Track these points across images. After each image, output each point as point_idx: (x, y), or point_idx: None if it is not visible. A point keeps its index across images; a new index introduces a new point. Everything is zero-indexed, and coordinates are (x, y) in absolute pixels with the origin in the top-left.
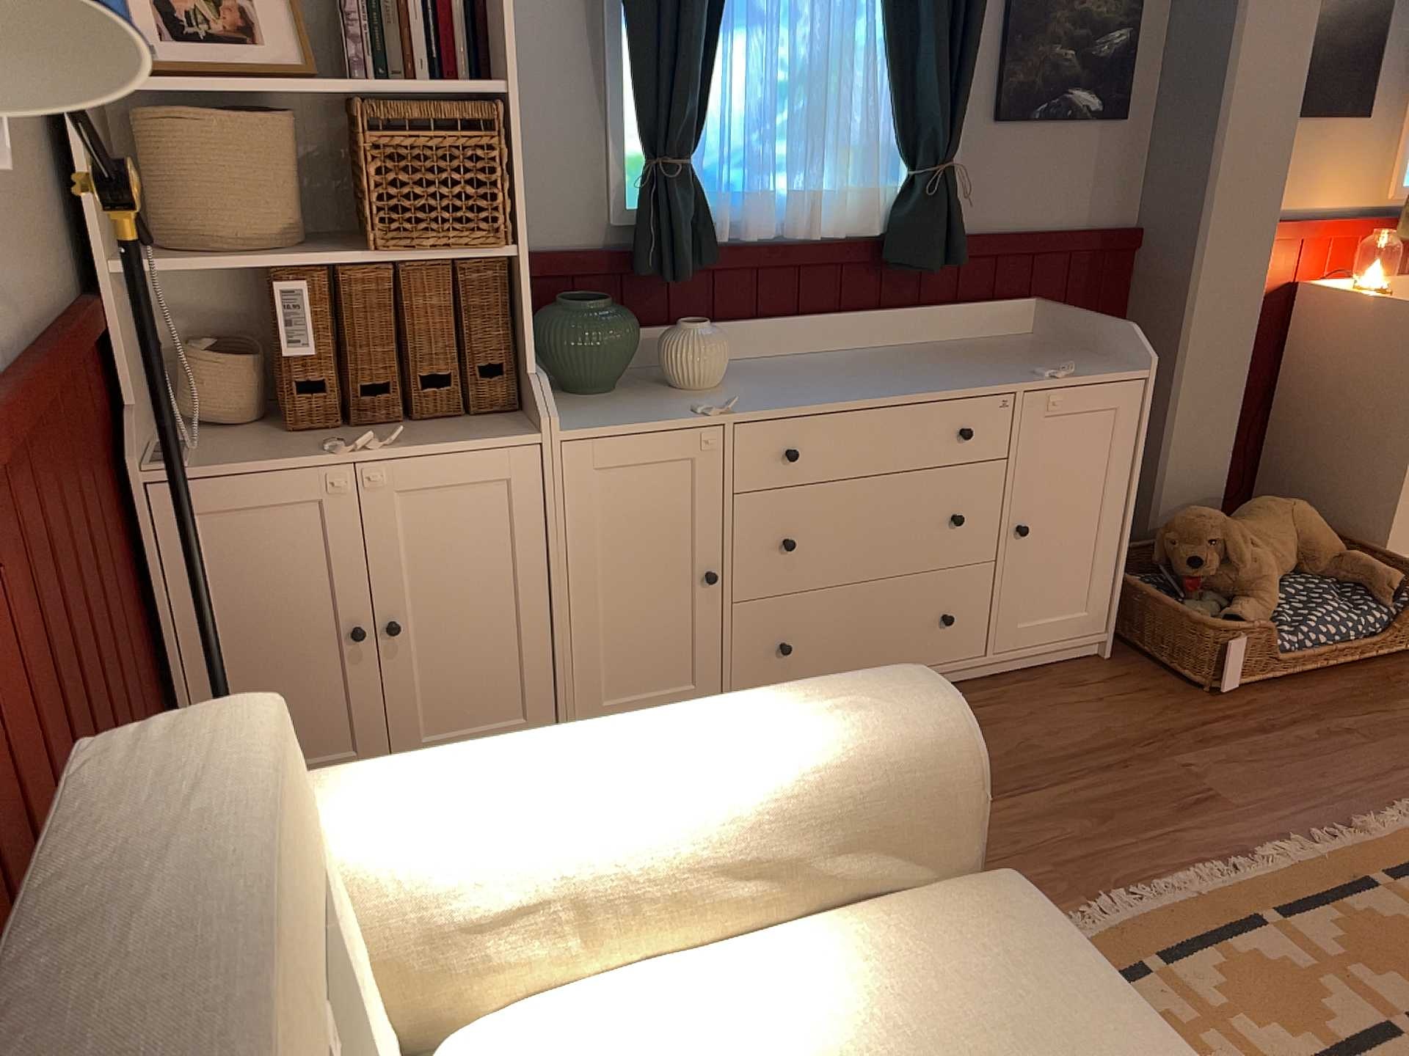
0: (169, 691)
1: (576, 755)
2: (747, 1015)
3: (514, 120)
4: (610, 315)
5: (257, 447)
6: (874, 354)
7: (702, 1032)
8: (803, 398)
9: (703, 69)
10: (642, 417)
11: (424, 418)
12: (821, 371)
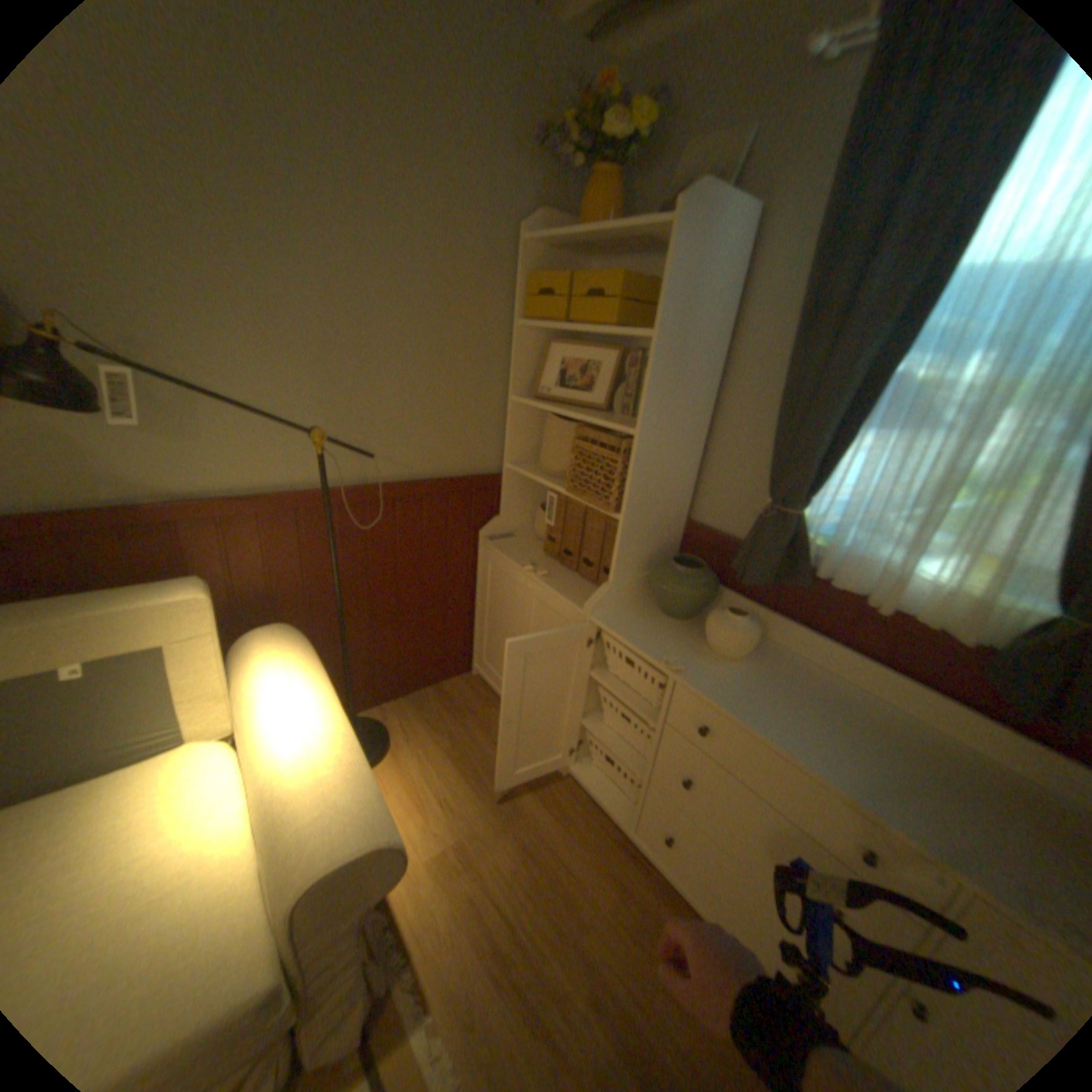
0: (473, 615)
1: (290, 708)
2: (190, 843)
3: (636, 451)
4: (682, 578)
5: (526, 550)
6: (933, 741)
7: (187, 826)
8: (746, 706)
9: (833, 451)
10: (641, 640)
11: (582, 576)
12: (835, 709)
